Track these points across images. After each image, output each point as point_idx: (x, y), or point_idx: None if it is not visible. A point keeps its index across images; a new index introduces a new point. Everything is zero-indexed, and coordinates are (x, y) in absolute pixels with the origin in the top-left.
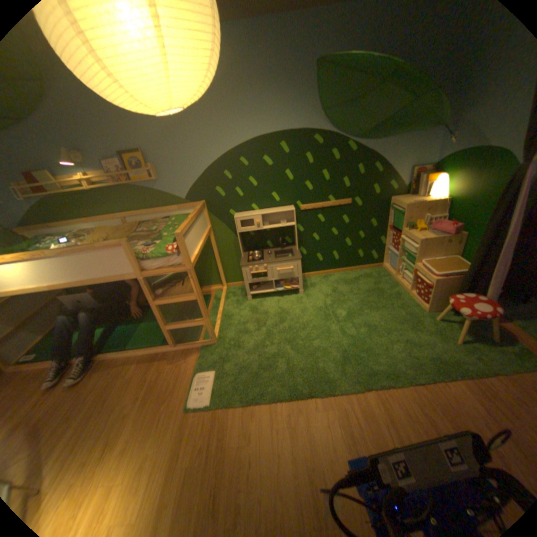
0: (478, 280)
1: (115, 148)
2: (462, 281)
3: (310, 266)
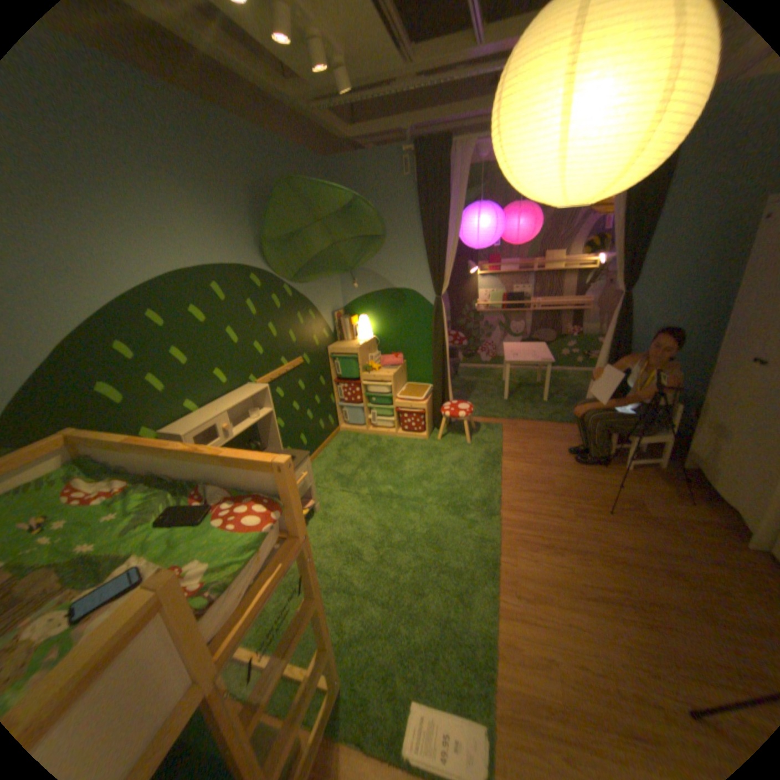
0: (441, 391)
1: None
2: (432, 398)
3: None
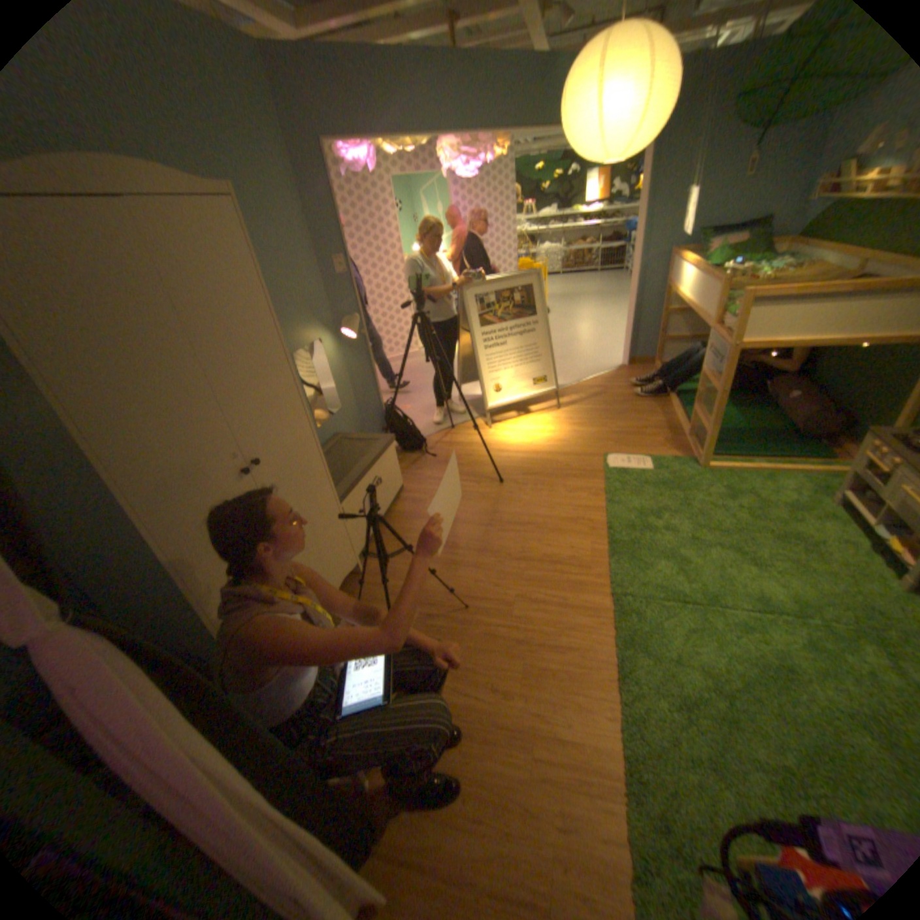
0: None
1: None
2: None
3: None
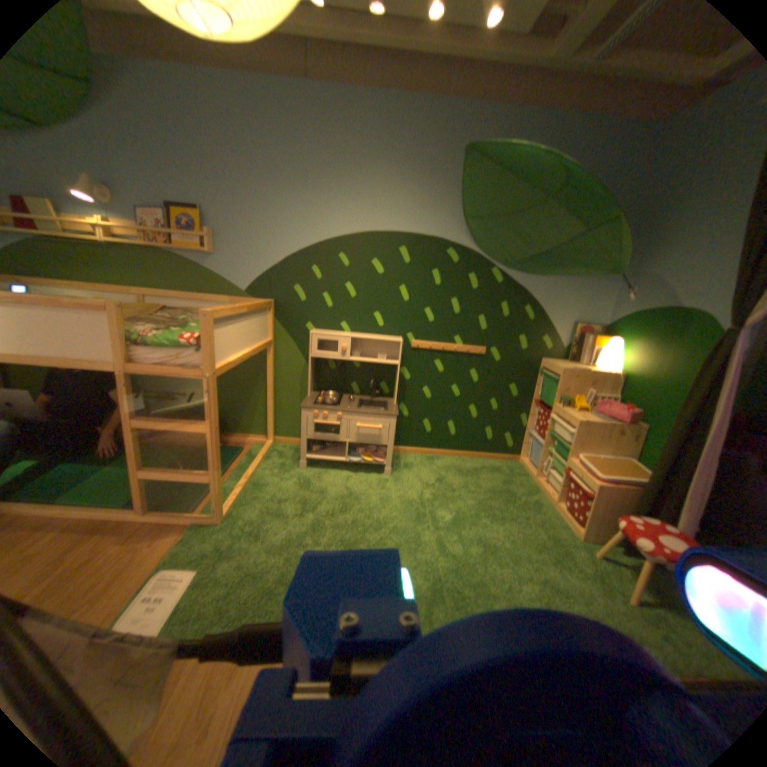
0: (661, 496)
1: (162, 195)
2: (636, 494)
3: (409, 435)
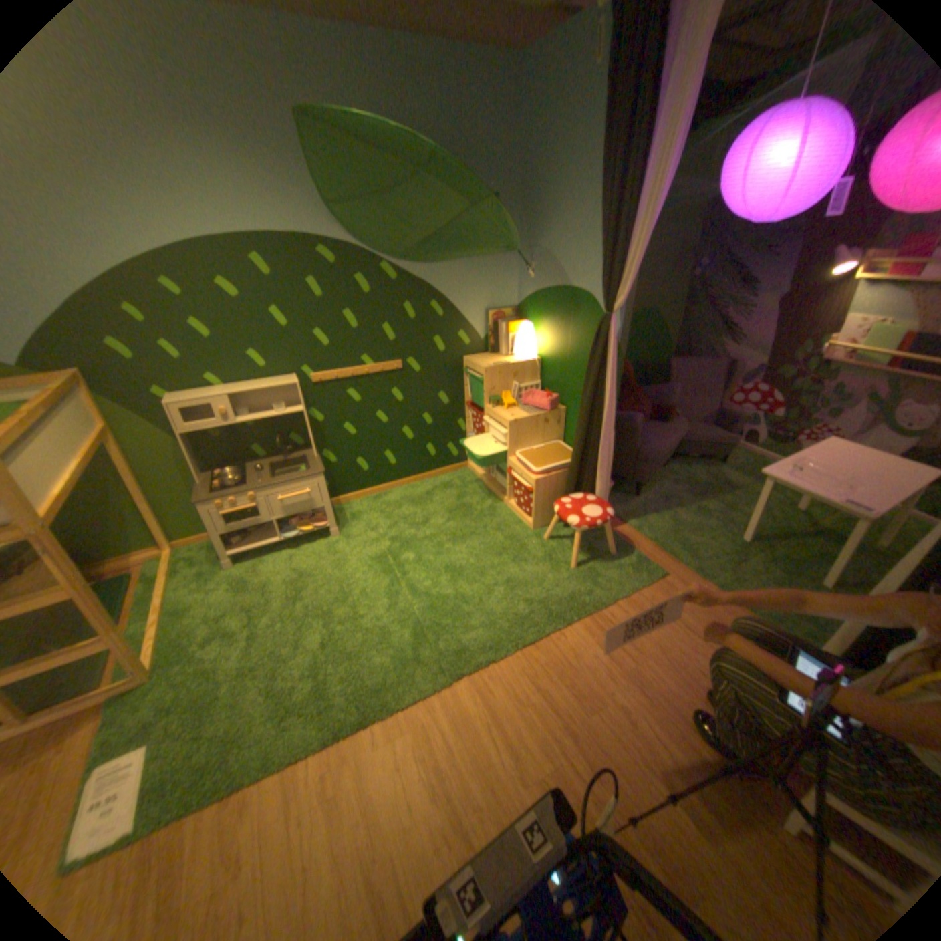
0: (583, 474)
1: None
2: (566, 477)
3: (348, 482)
